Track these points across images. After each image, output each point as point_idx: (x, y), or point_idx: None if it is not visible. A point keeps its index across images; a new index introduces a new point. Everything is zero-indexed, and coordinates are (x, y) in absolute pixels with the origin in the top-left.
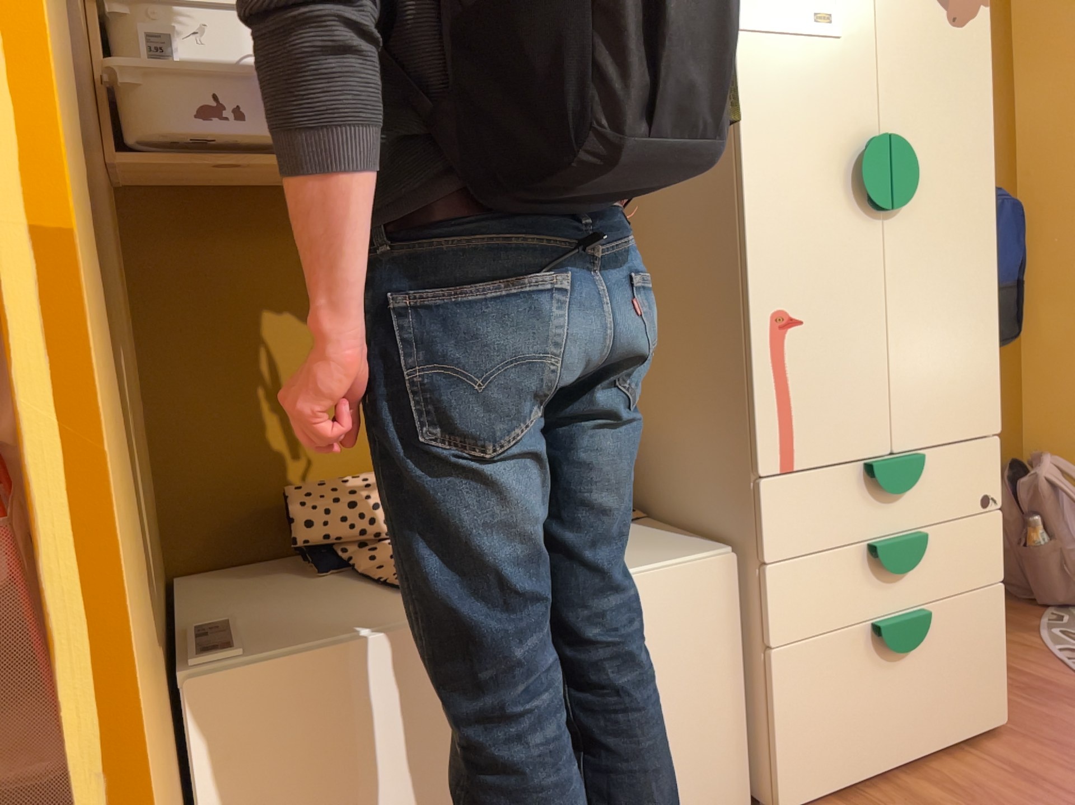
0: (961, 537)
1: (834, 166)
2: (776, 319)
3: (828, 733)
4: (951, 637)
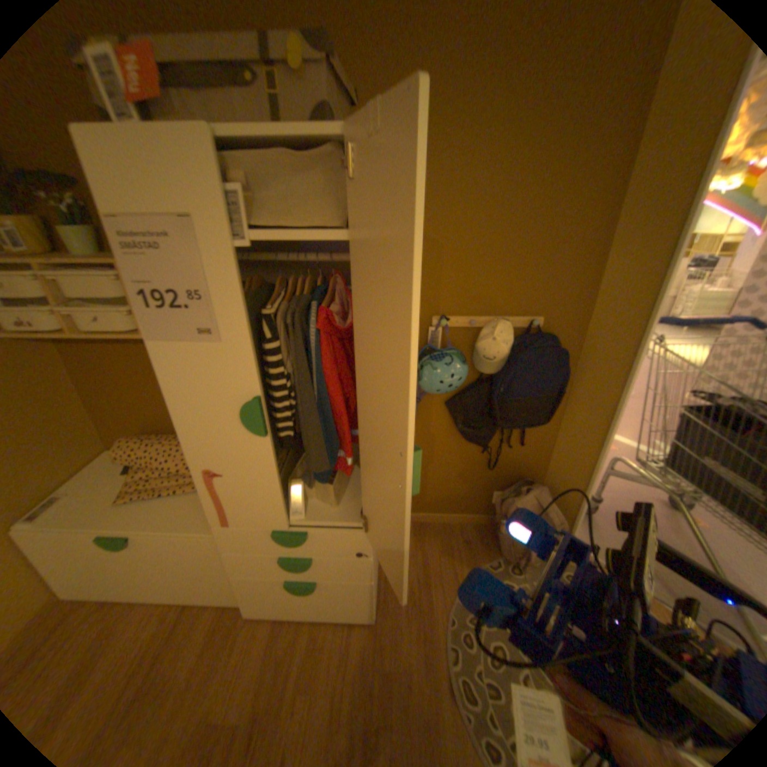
0: (340, 564)
1: (228, 410)
2: (205, 473)
3: (263, 605)
4: (335, 594)
